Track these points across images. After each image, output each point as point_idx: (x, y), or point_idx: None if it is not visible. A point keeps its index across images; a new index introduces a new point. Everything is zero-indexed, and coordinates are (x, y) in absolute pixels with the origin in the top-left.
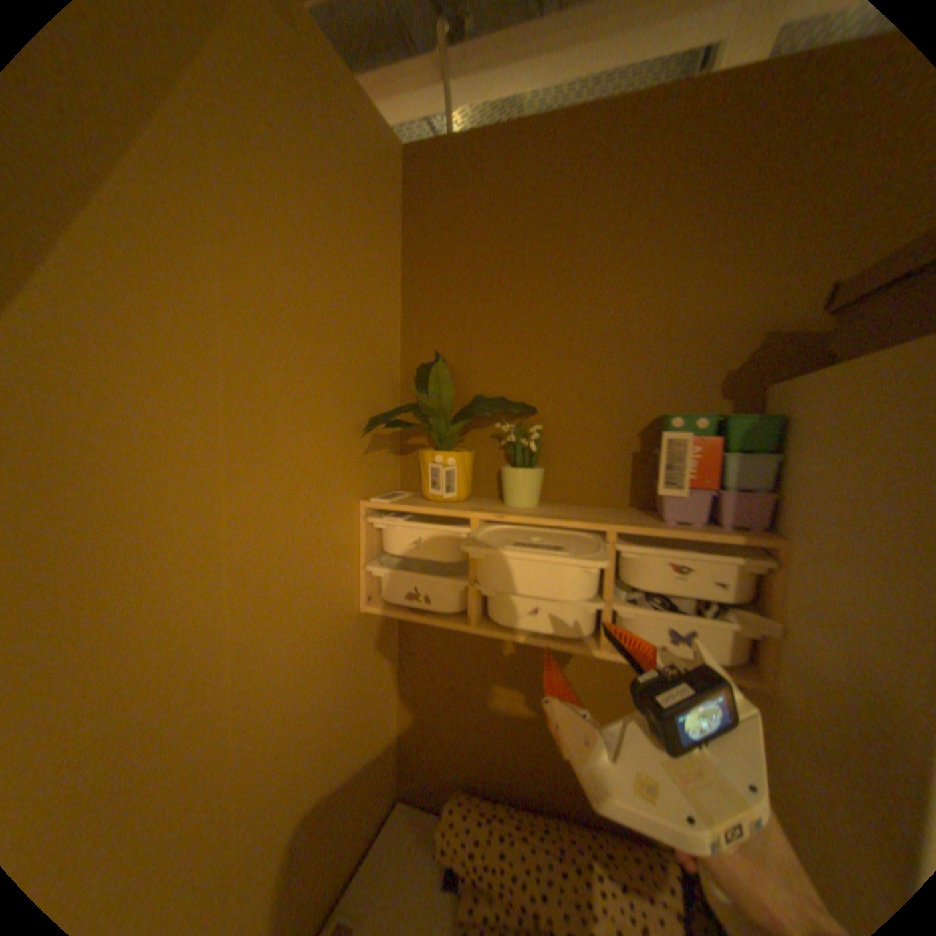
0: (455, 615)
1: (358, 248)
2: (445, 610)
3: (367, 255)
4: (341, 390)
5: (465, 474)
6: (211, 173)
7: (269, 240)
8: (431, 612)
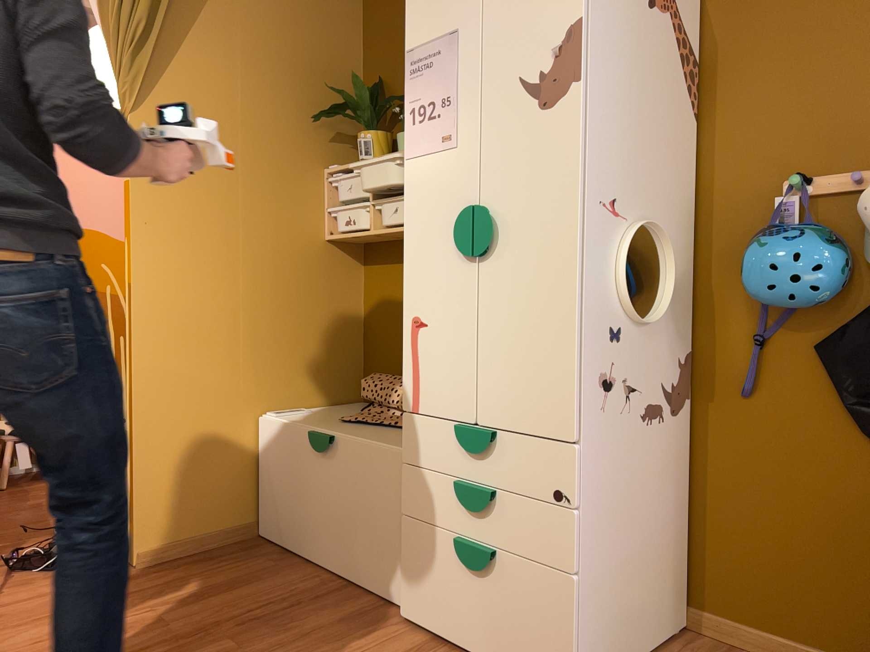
0: (365, 228)
1: (323, 23)
2: (362, 228)
3: (331, 26)
4: (309, 102)
5: (379, 146)
6: (239, 5)
7: (265, 27)
8: (354, 229)
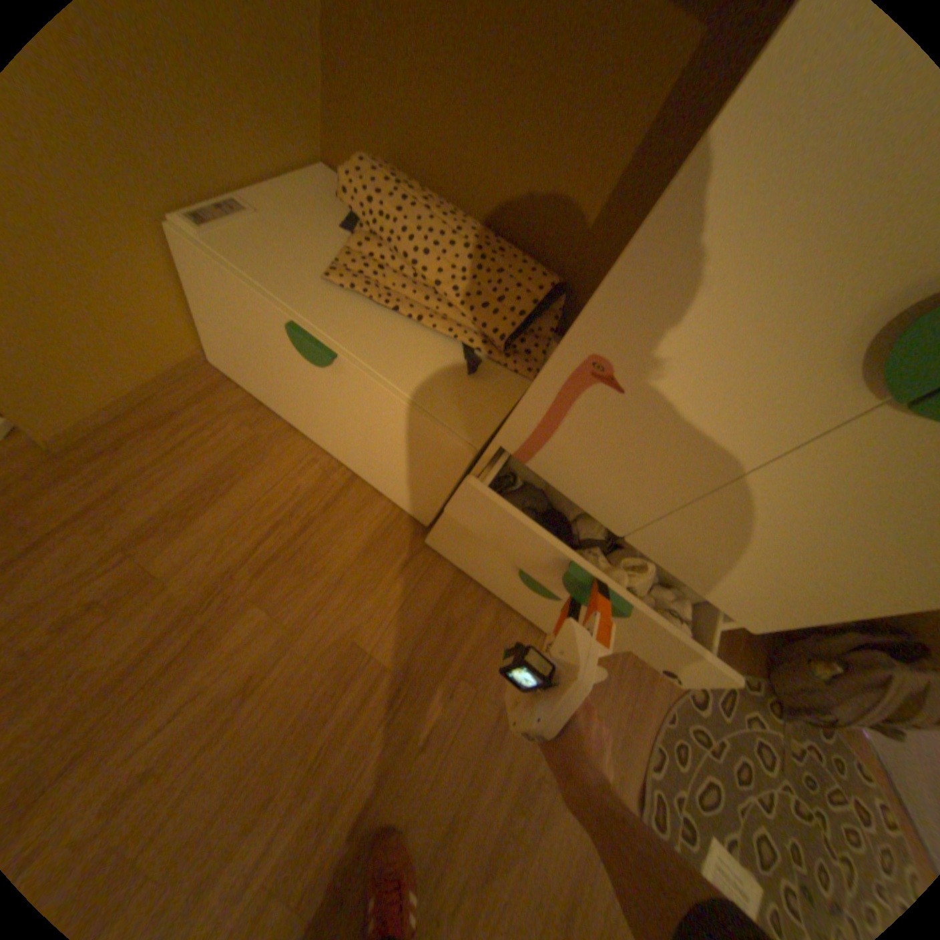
0: None
1: None
2: None
3: None
4: None
5: None
6: None
7: None
8: None
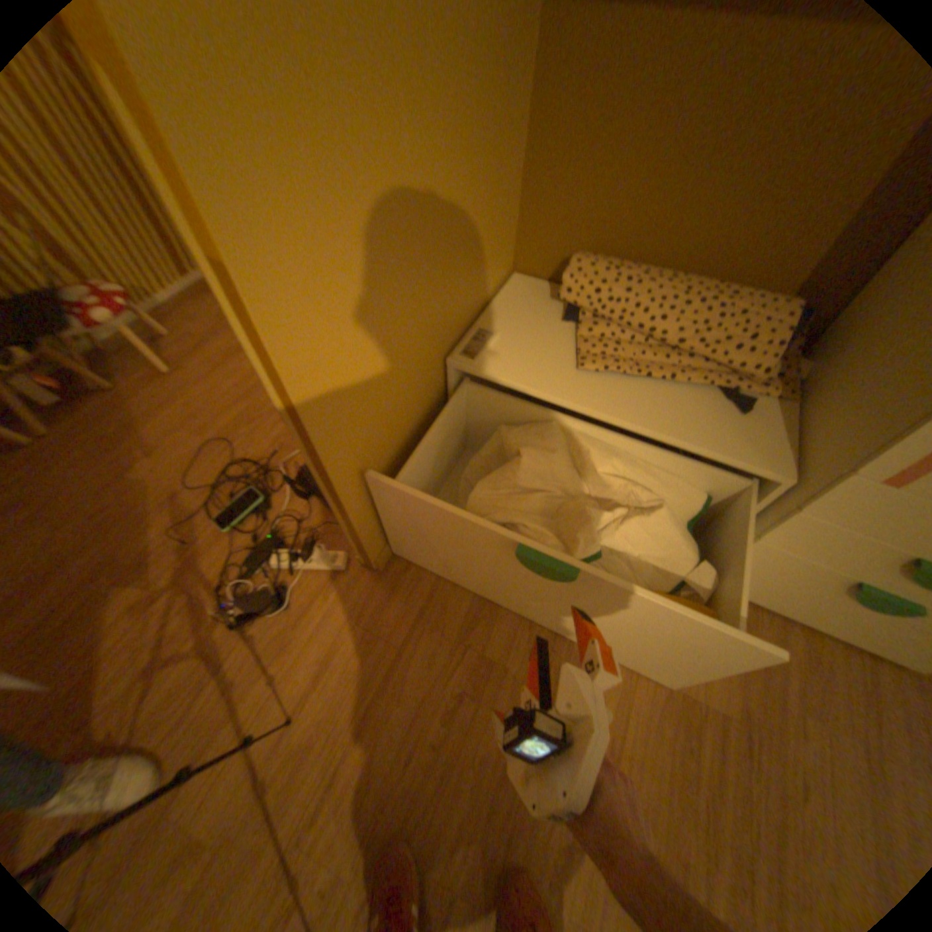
0: None
1: None
2: None
3: None
4: None
5: None
6: None
7: None
8: None
